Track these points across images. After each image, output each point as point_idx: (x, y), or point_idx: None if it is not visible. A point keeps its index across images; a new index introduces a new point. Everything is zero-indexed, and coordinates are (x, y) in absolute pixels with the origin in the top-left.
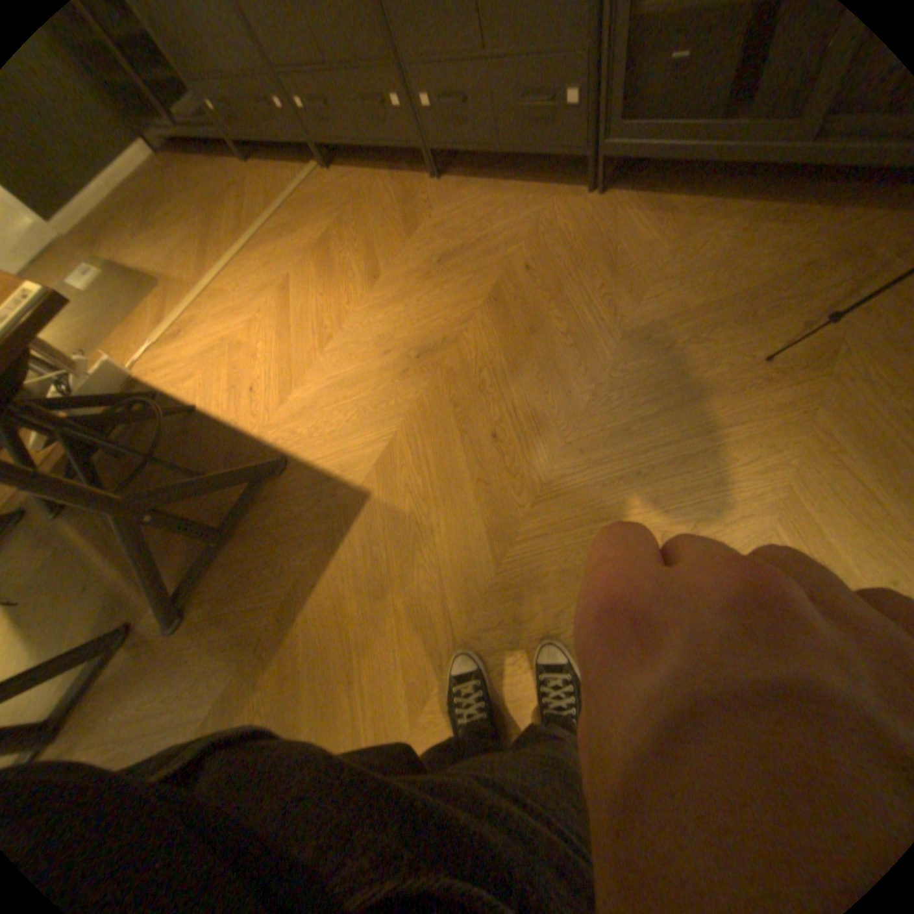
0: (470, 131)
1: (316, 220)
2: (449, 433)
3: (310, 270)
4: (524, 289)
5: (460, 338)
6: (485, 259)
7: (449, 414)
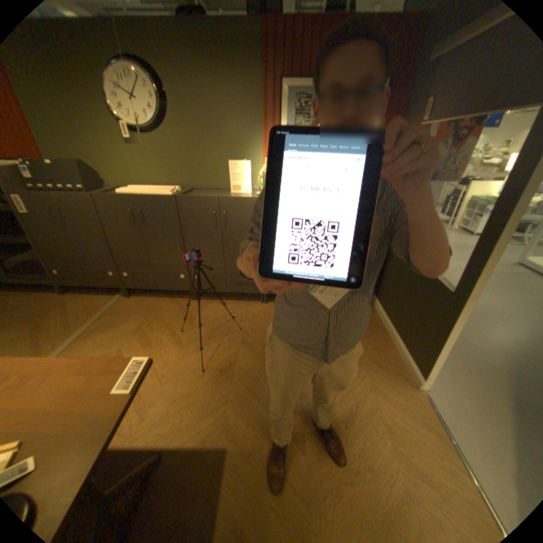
0: (215, 287)
1: (130, 321)
2: (252, 403)
3: (135, 345)
4: (255, 338)
5: (237, 361)
6: (233, 329)
7: (248, 394)
